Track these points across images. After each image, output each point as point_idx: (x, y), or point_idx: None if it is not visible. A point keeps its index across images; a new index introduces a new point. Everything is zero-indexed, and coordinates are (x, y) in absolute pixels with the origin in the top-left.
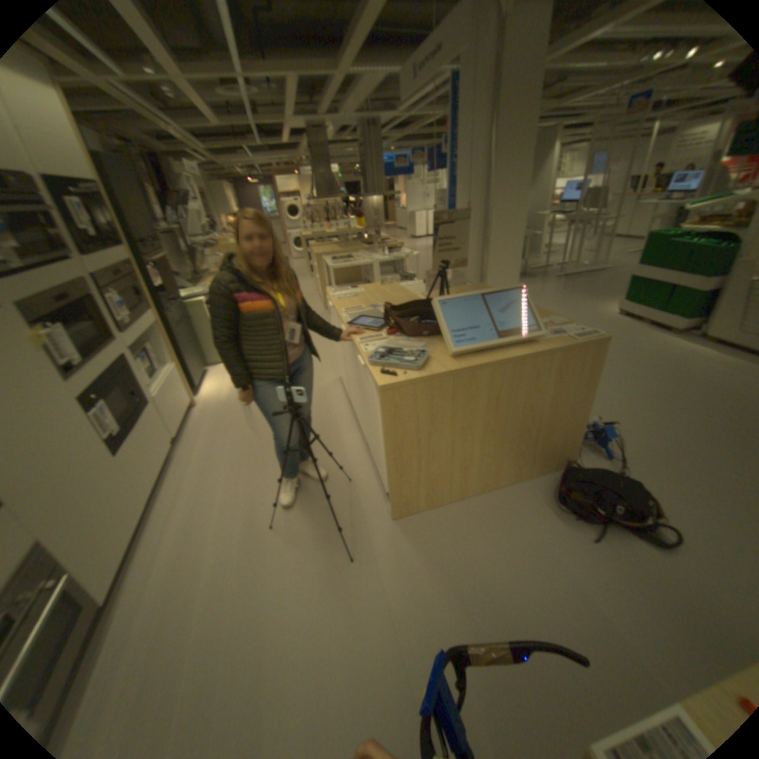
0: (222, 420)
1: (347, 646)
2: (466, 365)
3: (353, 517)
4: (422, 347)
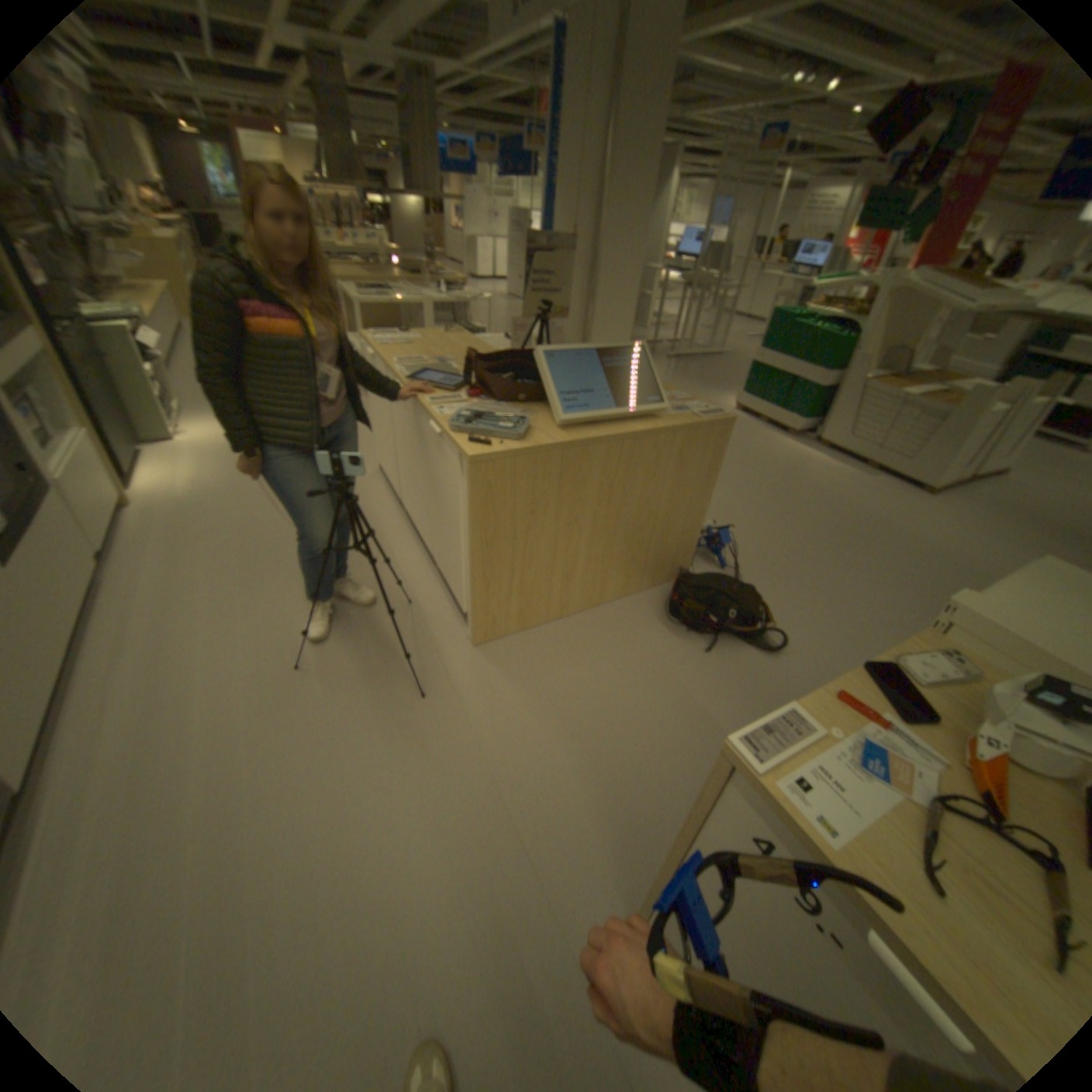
0: (184, 527)
1: (424, 790)
2: (576, 440)
3: (419, 647)
4: (517, 416)
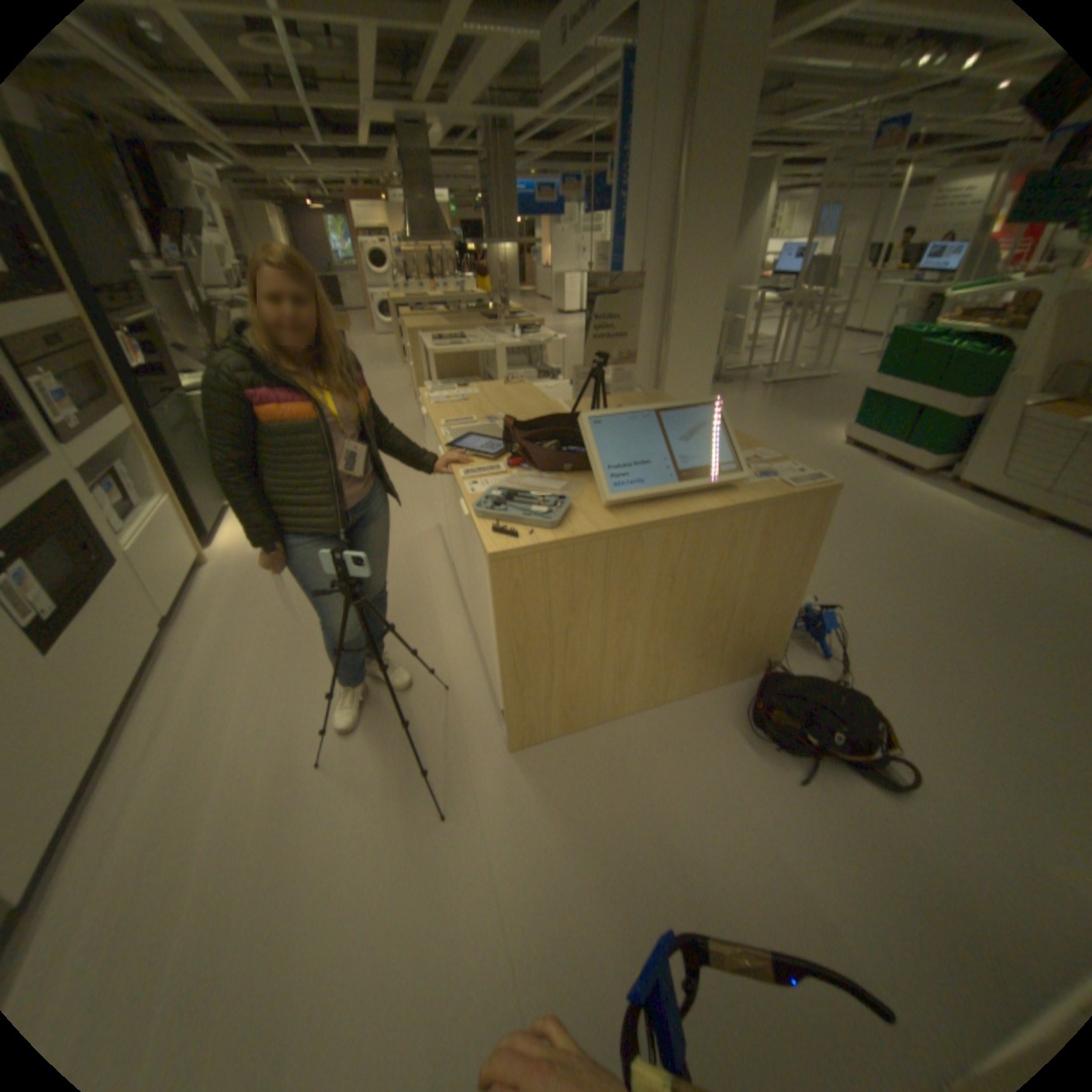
0: (246, 588)
1: (427, 958)
2: (626, 521)
3: (448, 747)
4: (560, 488)
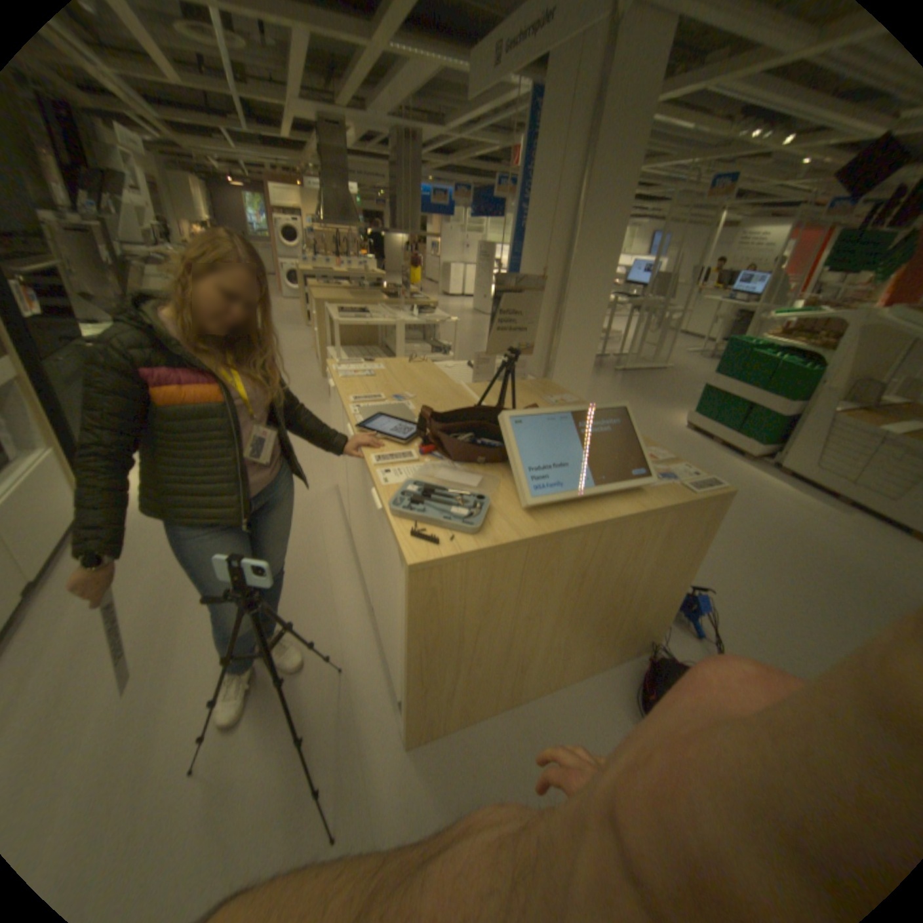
0: (135, 546)
1: None
2: (548, 525)
3: (342, 744)
4: (476, 480)
